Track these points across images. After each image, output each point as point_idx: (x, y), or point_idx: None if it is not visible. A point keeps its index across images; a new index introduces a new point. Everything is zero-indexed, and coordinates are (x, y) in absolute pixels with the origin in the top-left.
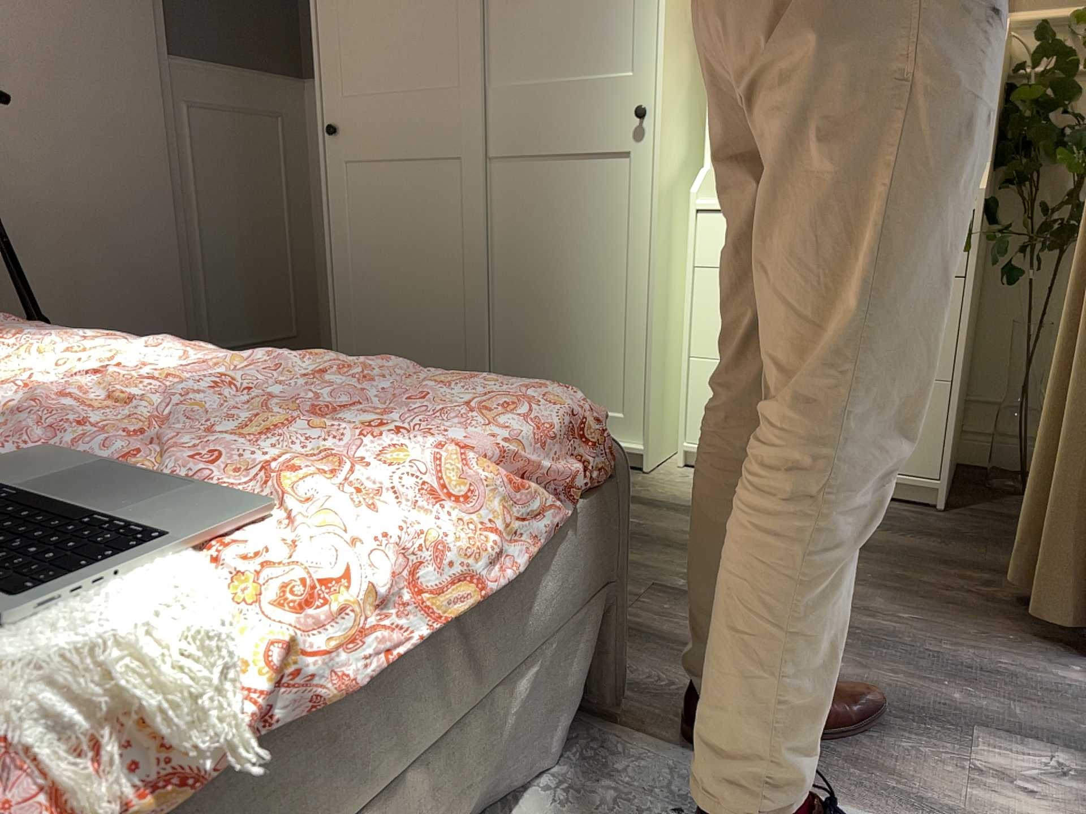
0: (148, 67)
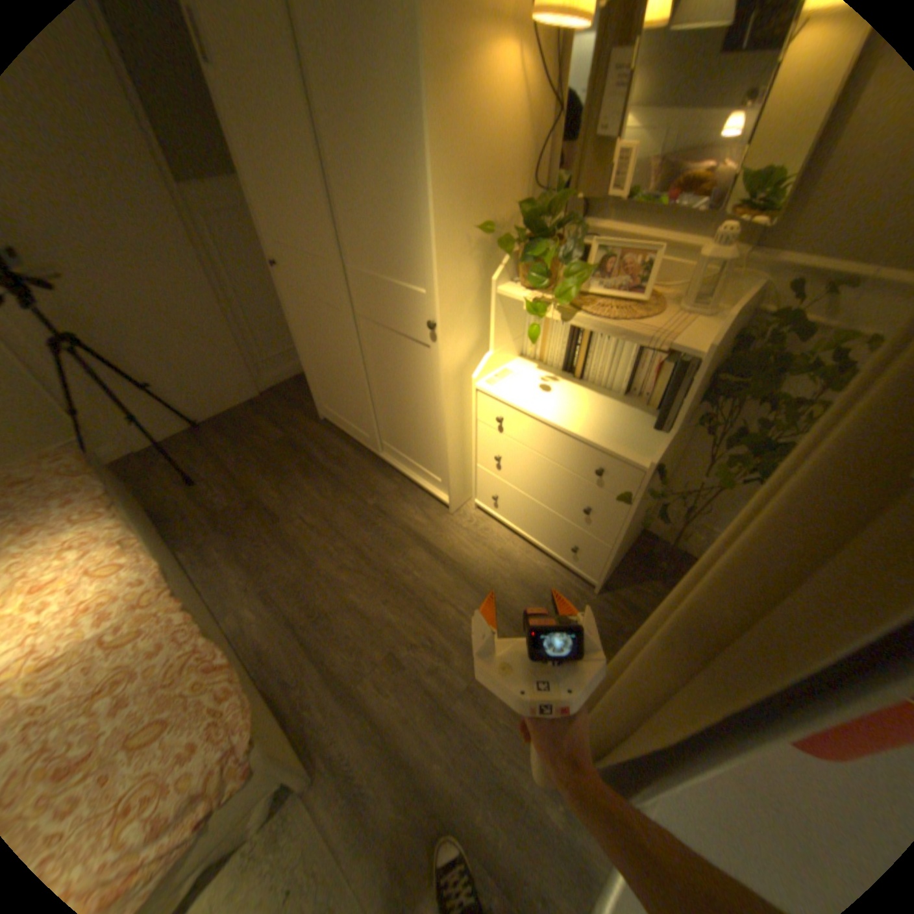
0: (159, 201)
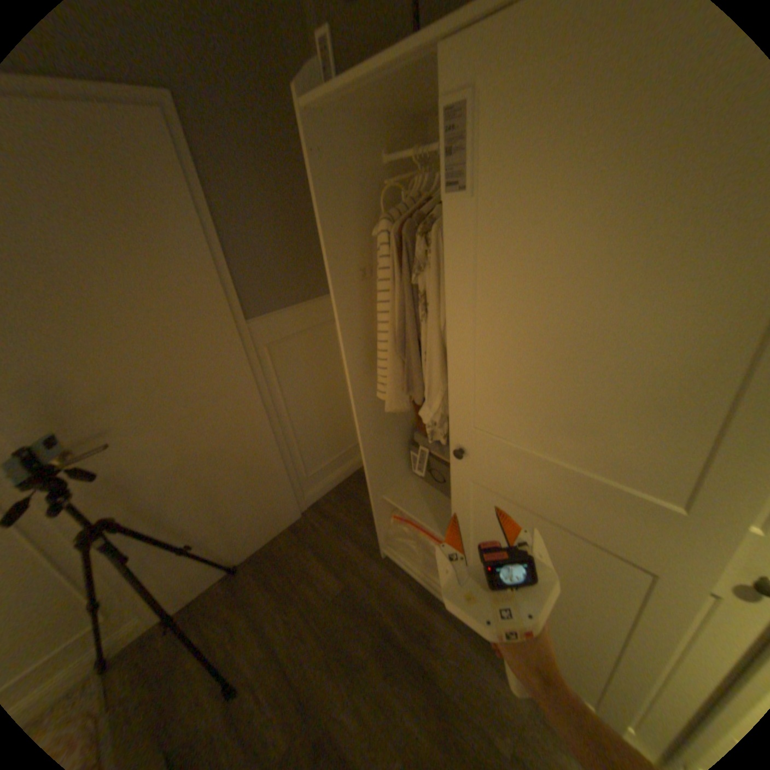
0: (229, 341)
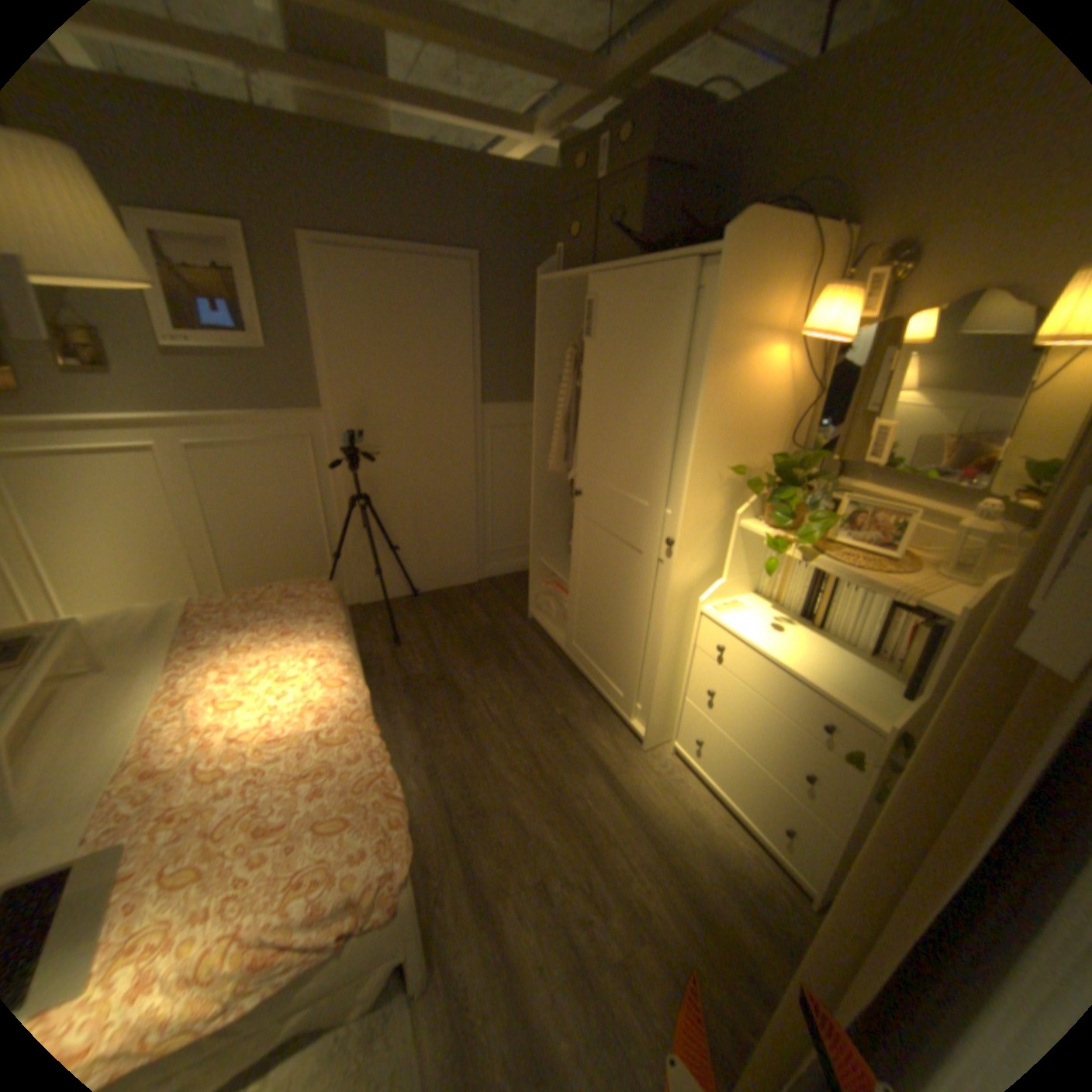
0: (465, 414)
